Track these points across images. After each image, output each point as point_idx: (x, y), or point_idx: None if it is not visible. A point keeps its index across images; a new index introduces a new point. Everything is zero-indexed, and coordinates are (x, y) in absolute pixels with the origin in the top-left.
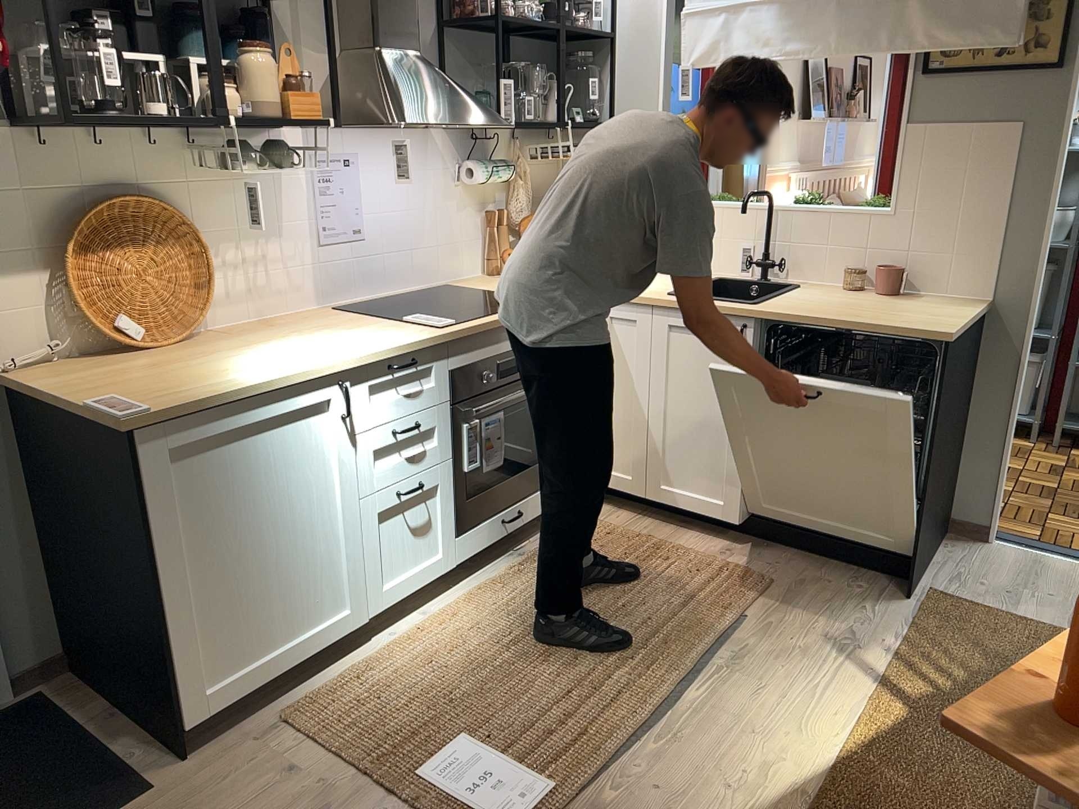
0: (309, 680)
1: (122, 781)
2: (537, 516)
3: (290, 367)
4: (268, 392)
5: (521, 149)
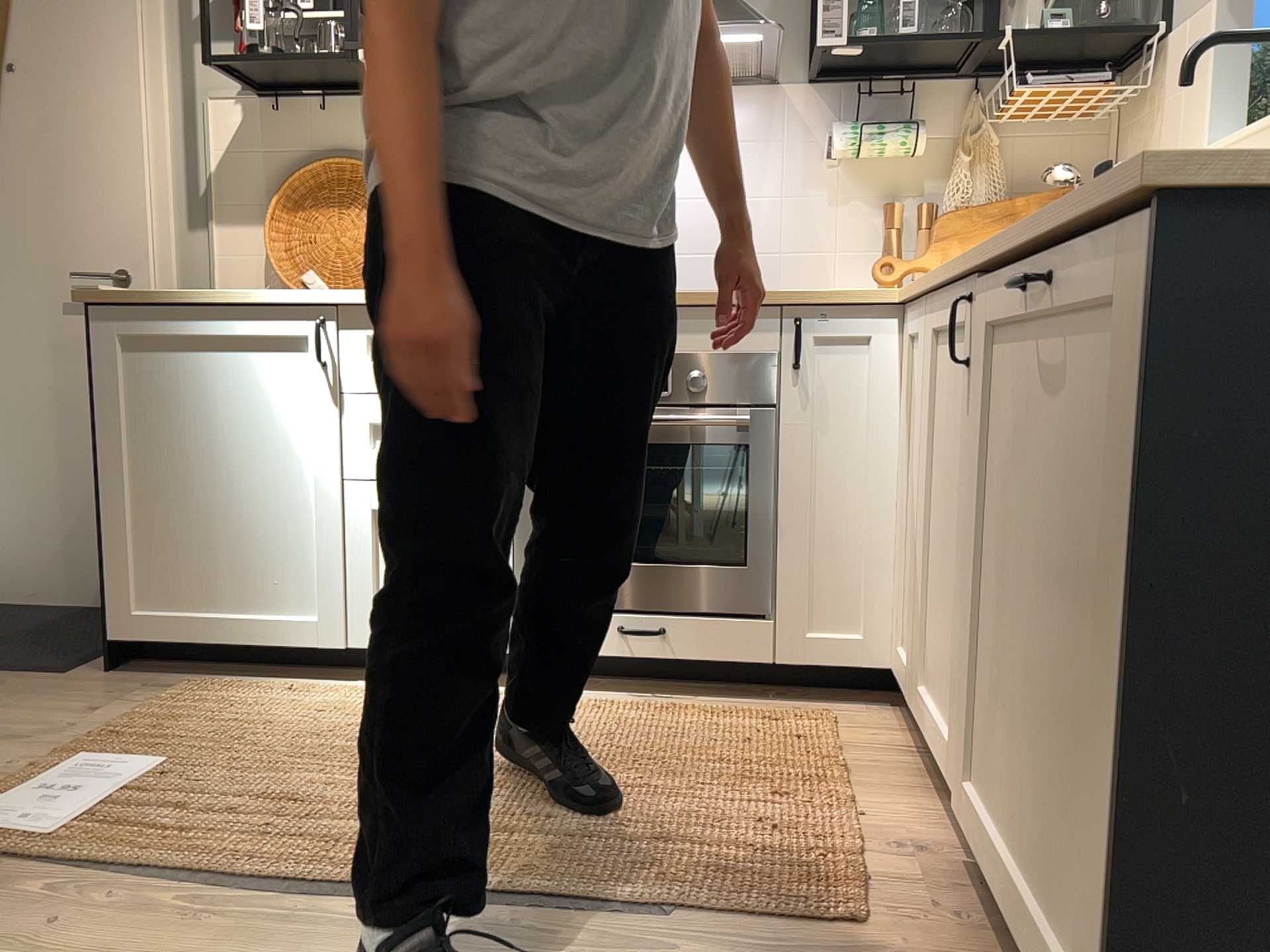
0: (261, 679)
1: (72, 662)
2: (710, 659)
3: (279, 293)
4: (230, 307)
5: (974, 108)
